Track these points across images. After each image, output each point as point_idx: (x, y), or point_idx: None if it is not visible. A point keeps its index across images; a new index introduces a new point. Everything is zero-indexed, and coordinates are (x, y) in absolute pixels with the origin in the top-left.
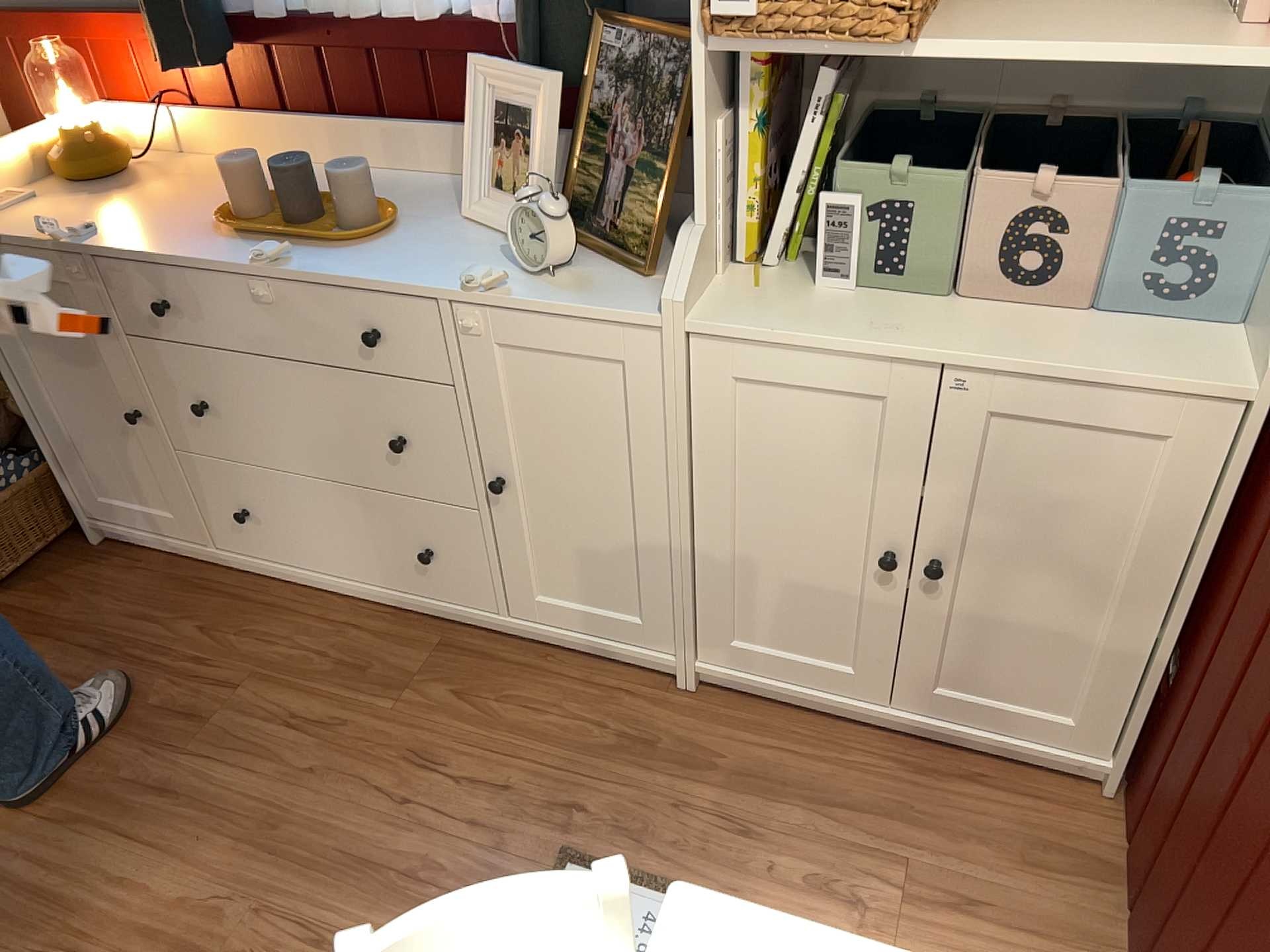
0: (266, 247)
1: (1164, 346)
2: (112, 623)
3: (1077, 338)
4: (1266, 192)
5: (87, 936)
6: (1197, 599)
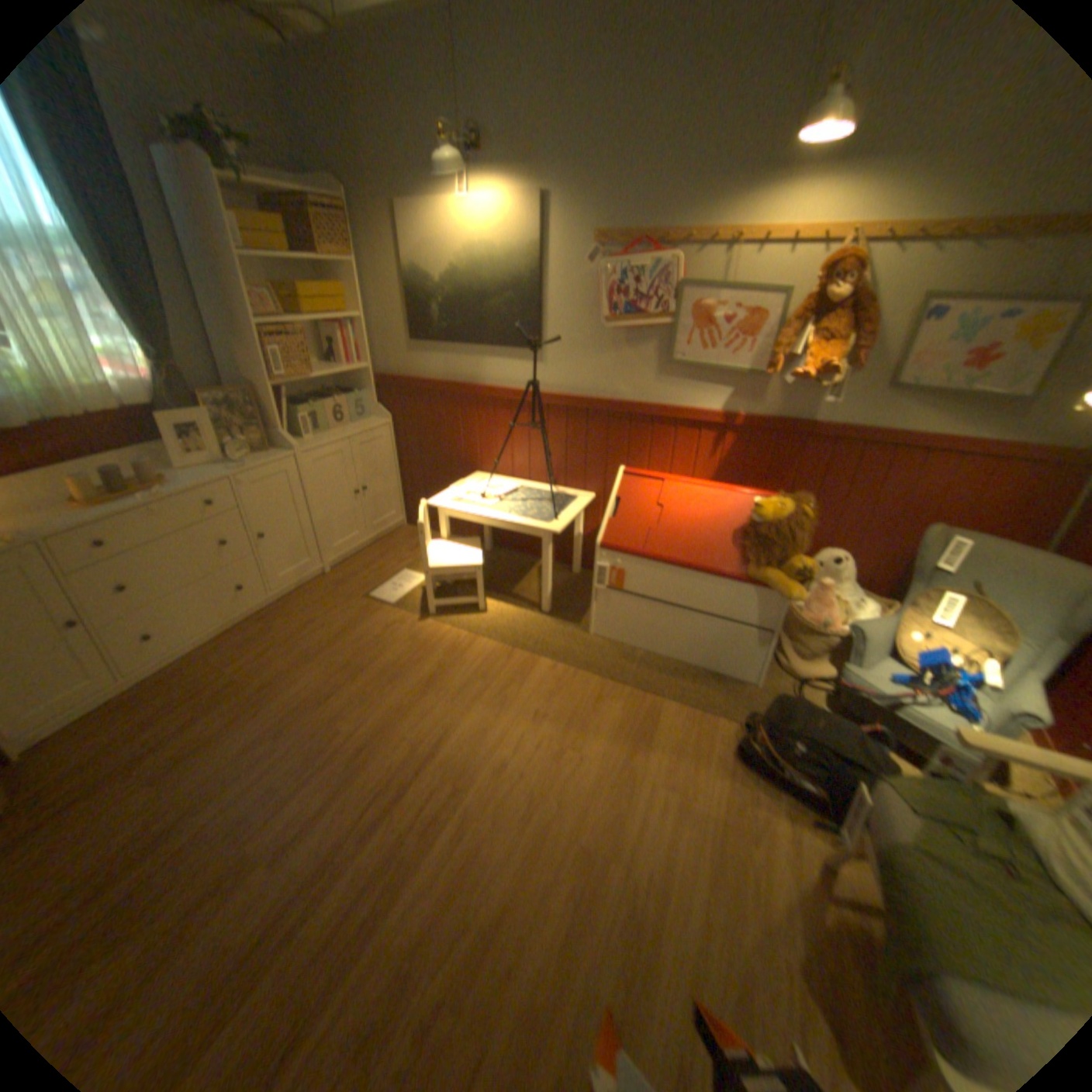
0: (122, 500)
1: (368, 423)
2: (116, 736)
3: (357, 427)
4: (361, 391)
5: (318, 697)
6: (399, 467)
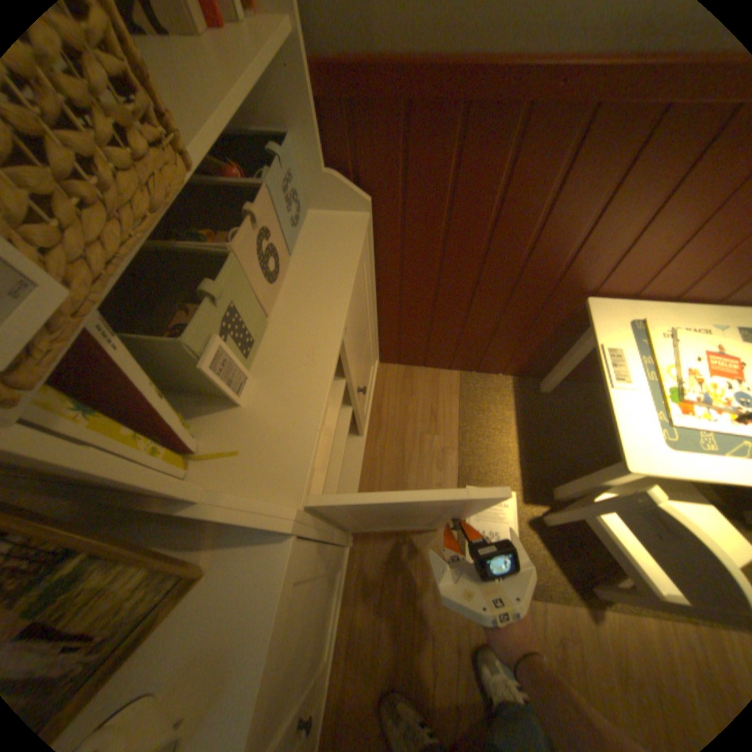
0: None
1: (325, 233)
2: None
3: (318, 263)
4: (277, 133)
5: None
6: (378, 294)
